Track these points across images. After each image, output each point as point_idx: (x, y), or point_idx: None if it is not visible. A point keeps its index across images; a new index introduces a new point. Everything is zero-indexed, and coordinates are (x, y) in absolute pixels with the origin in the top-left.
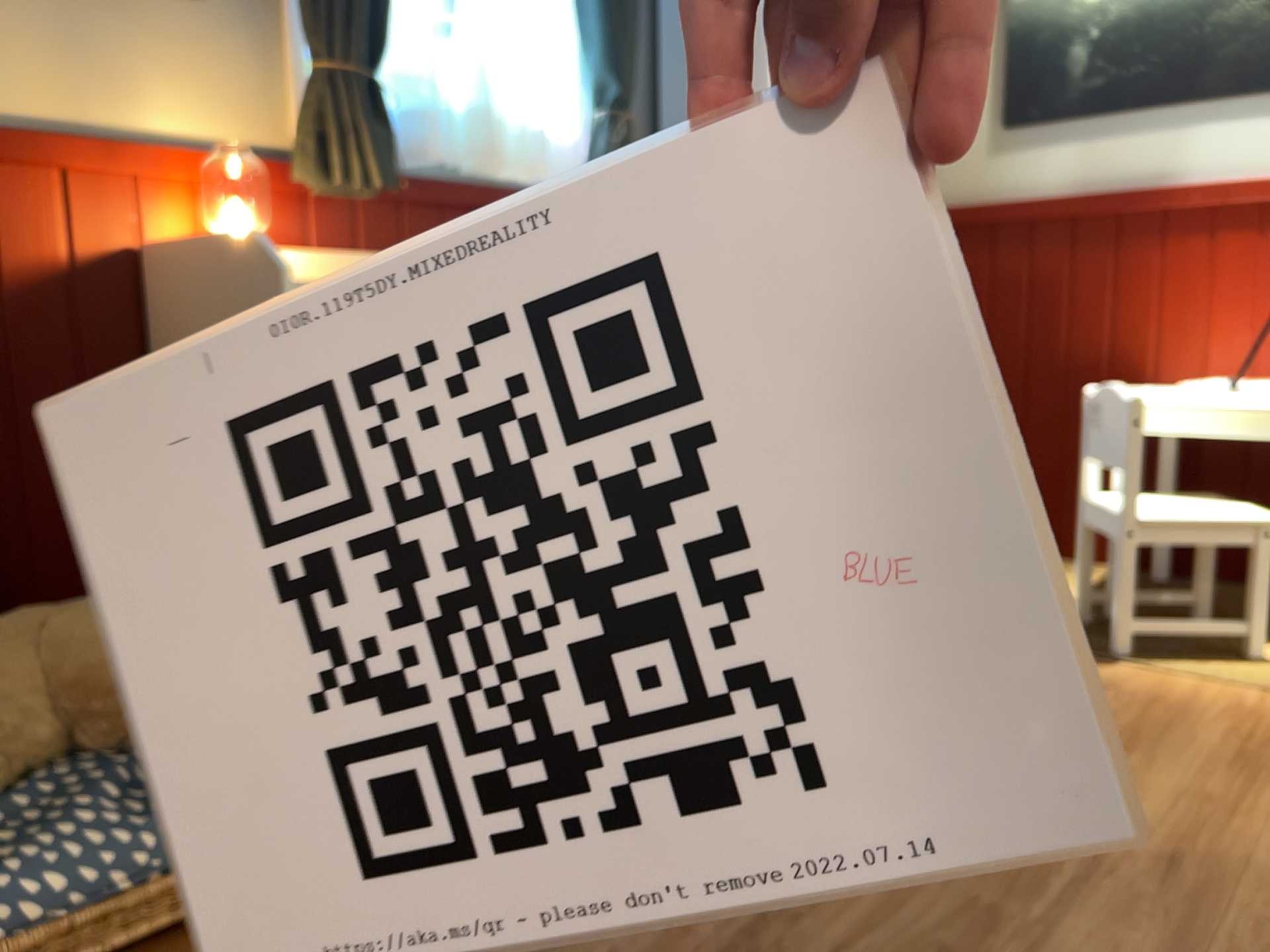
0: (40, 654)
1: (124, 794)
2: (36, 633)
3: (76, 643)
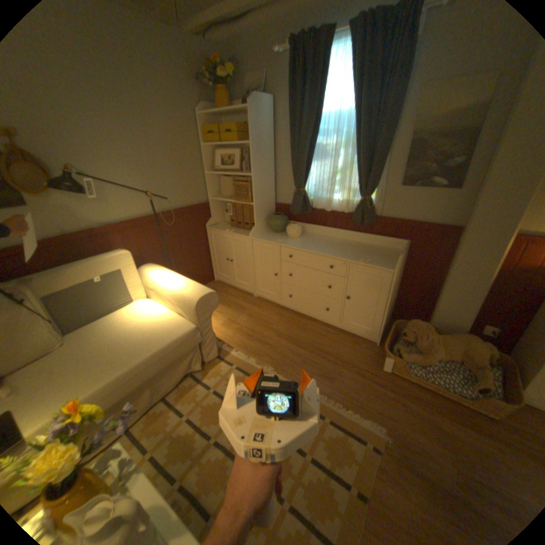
0: (468, 347)
1: (465, 378)
2: (470, 343)
3: (476, 350)
